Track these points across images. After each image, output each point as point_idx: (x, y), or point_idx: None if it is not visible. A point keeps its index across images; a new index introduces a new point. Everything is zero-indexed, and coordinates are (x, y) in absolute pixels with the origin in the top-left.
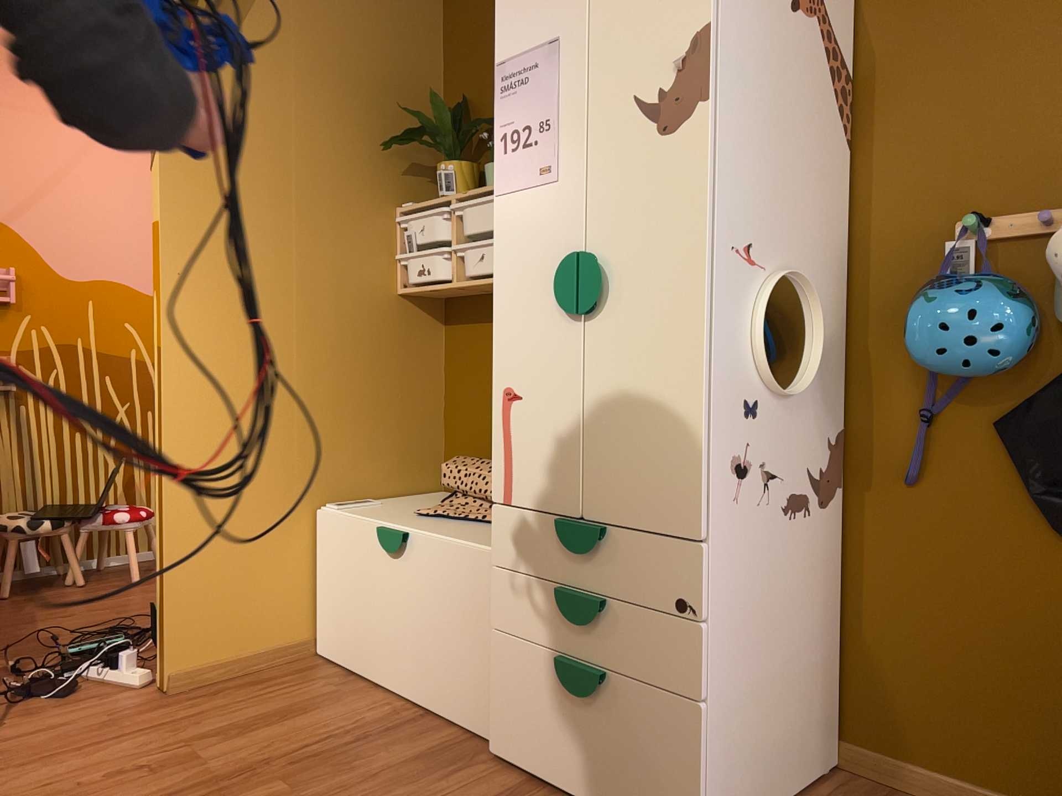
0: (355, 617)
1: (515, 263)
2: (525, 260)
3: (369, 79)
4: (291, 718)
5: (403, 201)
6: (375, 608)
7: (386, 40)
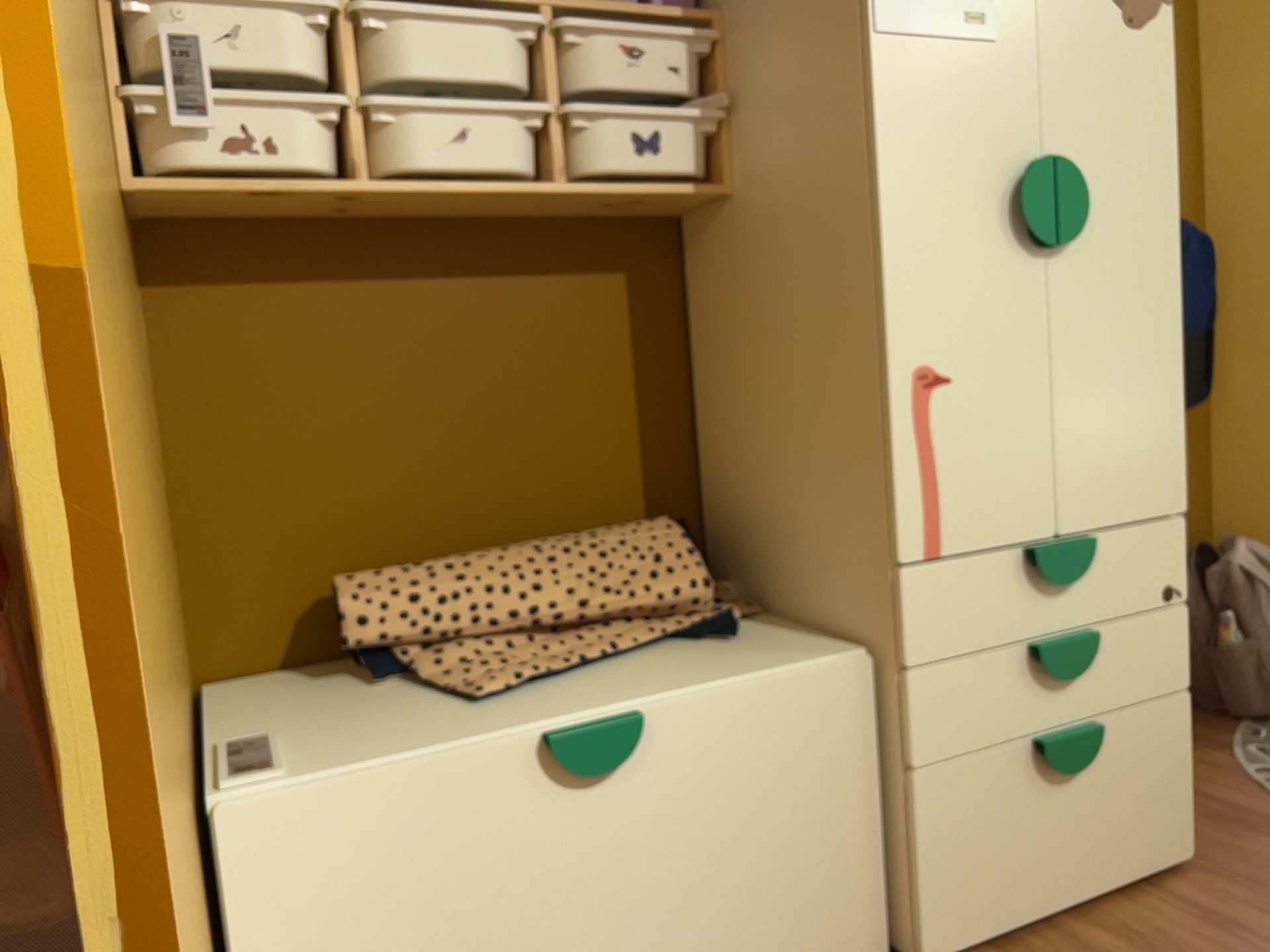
0: None
1: (928, 159)
2: (946, 157)
3: None
4: None
5: None
6: (537, 932)
7: None
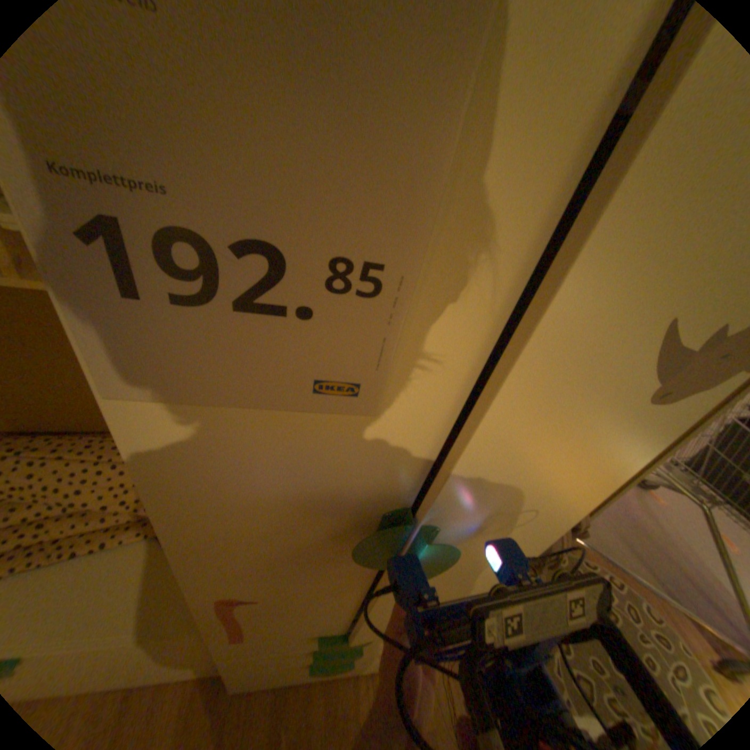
0: None
1: (230, 508)
2: (260, 505)
3: None
4: None
5: None
6: None
7: None
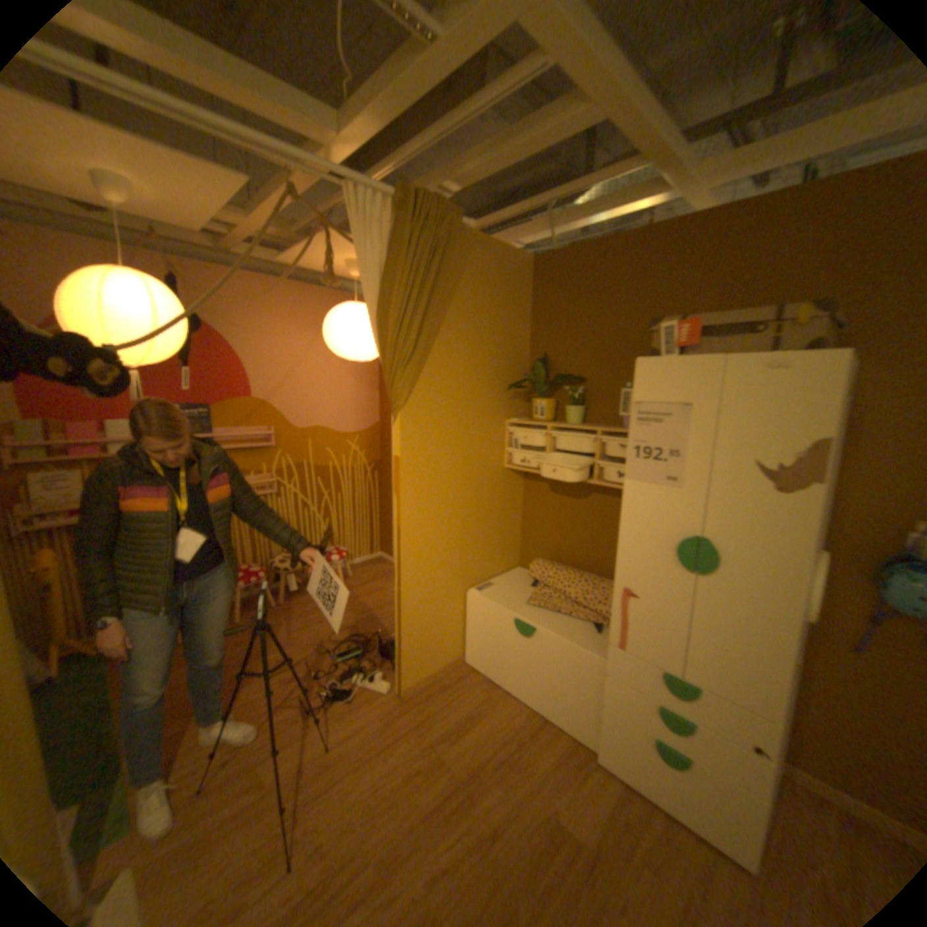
0: (496, 656)
1: (640, 523)
2: (649, 524)
3: (496, 348)
4: (479, 724)
5: (509, 416)
6: (511, 657)
7: (504, 323)
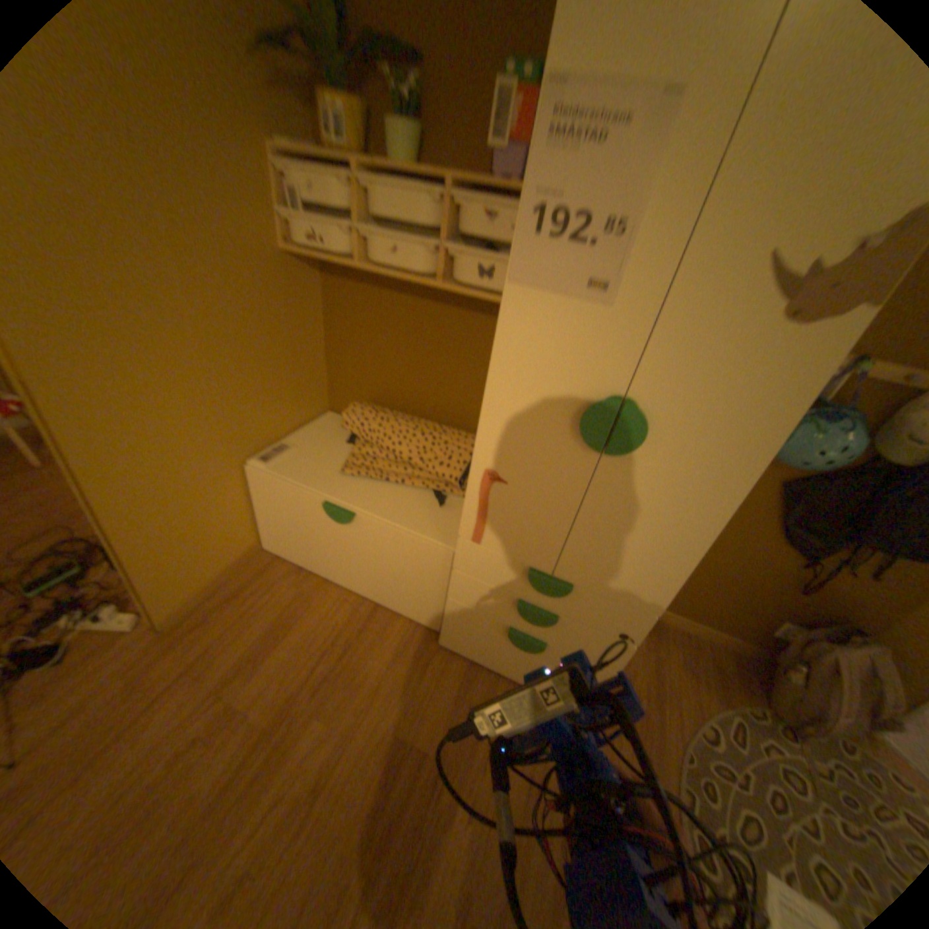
0: (303, 542)
1: (524, 369)
2: (539, 371)
3: None
4: (285, 636)
5: (271, 129)
6: (323, 543)
7: None
